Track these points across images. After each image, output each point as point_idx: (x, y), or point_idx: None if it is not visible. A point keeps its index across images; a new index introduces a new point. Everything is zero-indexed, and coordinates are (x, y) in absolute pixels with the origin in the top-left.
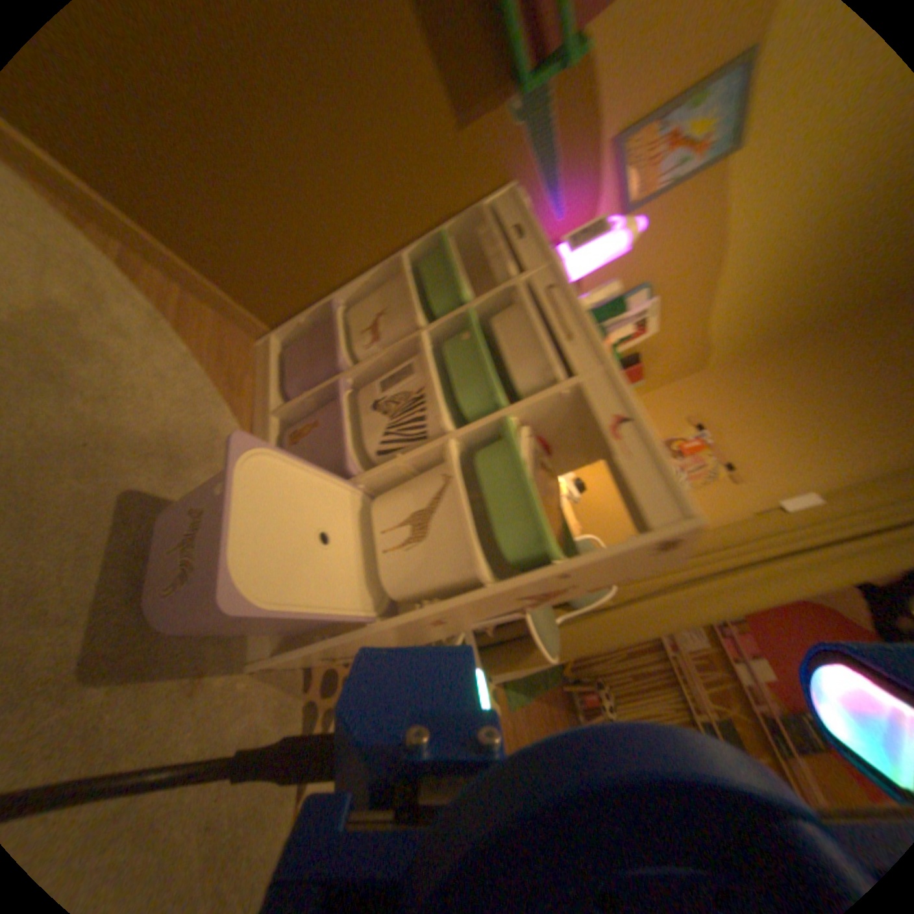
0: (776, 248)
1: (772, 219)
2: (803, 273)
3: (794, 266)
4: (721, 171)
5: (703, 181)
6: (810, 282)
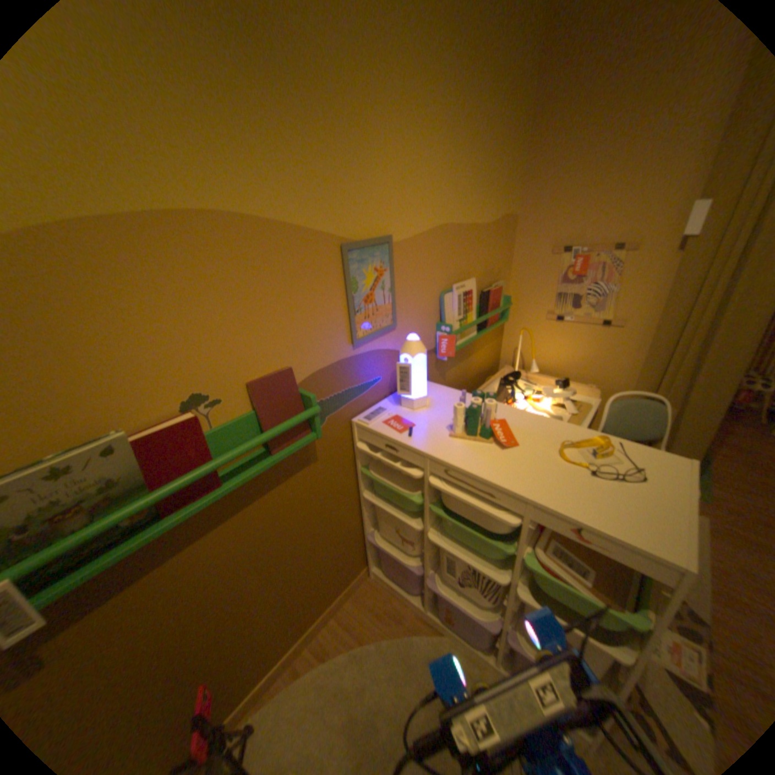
0: (460, 171)
1: (440, 184)
2: (488, 133)
3: (479, 145)
4: (395, 247)
5: (395, 262)
6: (497, 121)
